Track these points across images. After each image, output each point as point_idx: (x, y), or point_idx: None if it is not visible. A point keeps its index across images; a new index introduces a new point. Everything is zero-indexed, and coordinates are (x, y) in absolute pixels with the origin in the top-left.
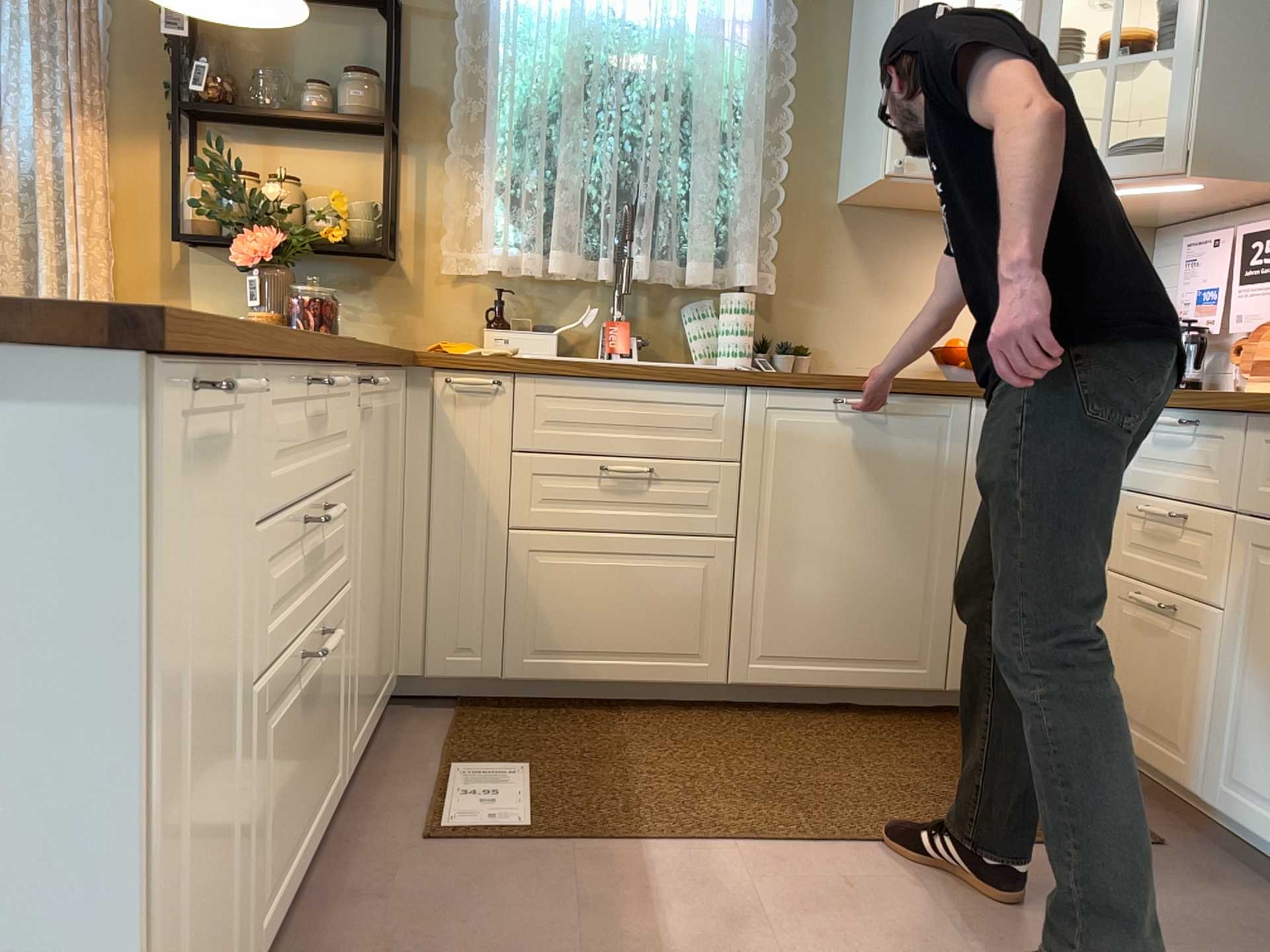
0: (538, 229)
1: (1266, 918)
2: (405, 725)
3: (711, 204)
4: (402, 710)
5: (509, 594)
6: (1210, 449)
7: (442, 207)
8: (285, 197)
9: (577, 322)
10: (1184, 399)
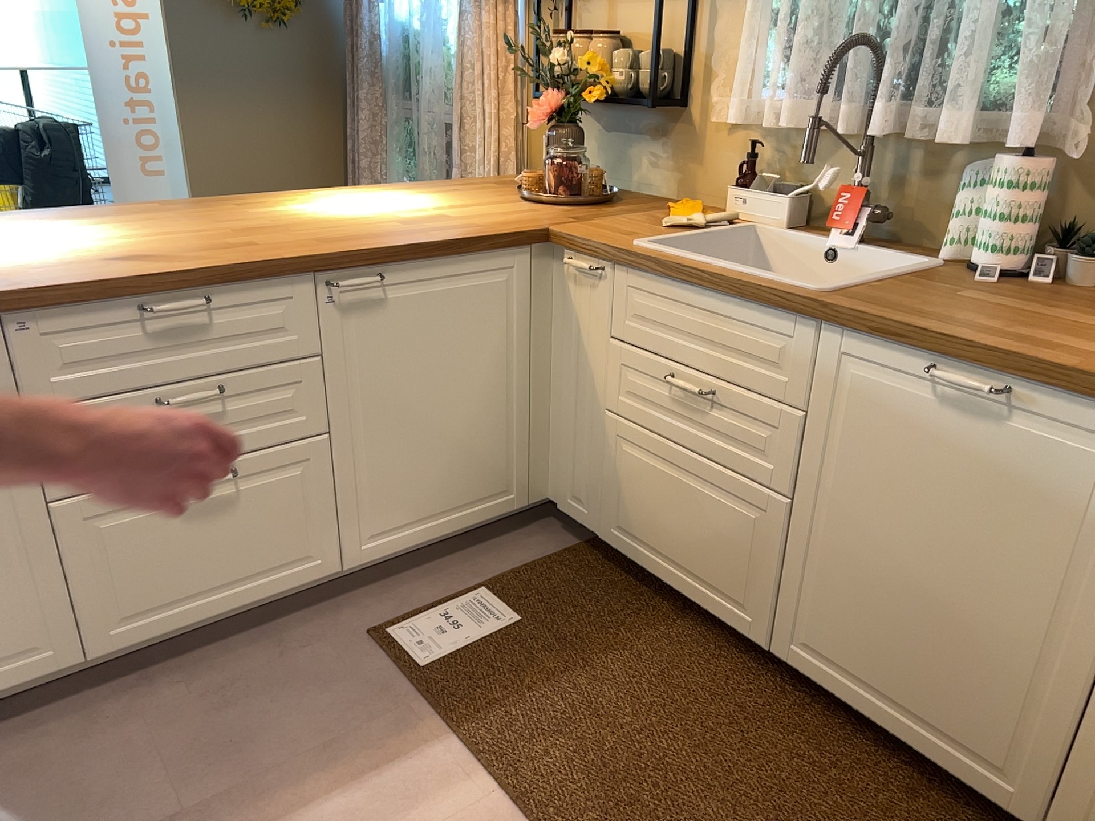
0: (787, 72)
1: None
2: (530, 538)
3: (984, 26)
4: (550, 525)
5: (604, 467)
6: None
7: (723, 49)
8: (563, 61)
9: (809, 187)
10: None
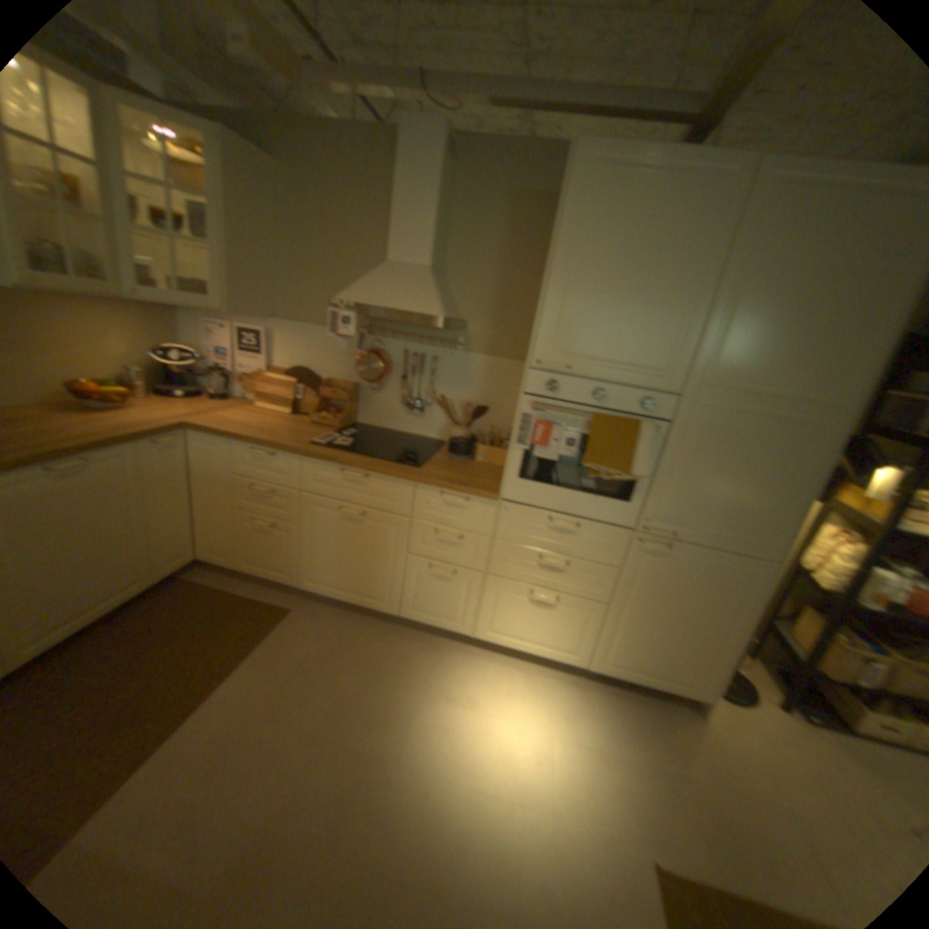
0: None
1: (331, 620)
2: None
3: None
4: None
5: None
6: (280, 465)
7: None
8: None
9: None
10: (265, 444)
